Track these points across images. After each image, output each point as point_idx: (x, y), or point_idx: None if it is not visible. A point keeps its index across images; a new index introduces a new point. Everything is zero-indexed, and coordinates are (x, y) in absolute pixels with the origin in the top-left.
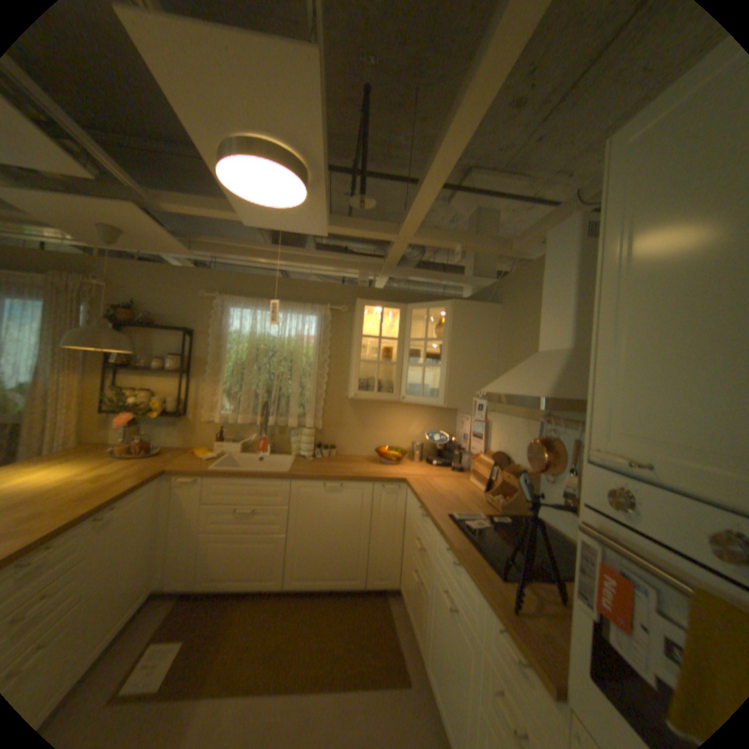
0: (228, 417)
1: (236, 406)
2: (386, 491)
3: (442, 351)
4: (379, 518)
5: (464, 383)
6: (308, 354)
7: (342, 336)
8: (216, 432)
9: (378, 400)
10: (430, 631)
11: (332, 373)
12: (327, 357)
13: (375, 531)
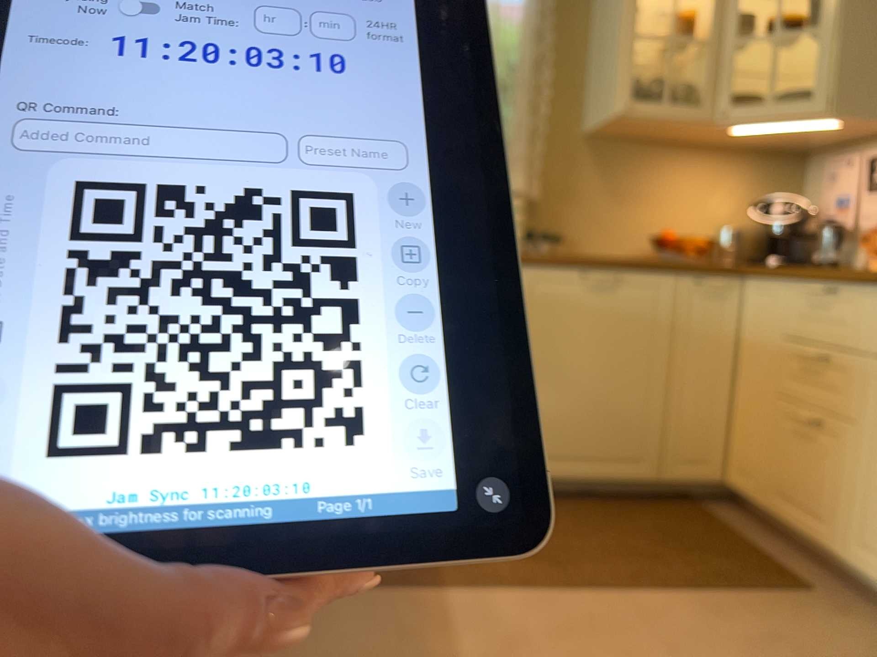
0: None
1: None
2: (703, 292)
3: (819, 1)
4: (688, 345)
5: (875, 60)
6: (509, 40)
7: (573, 4)
8: None
9: (671, 121)
10: (862, 490)
11: (553, 86)
12: (547, 49)
13: (680, 371)
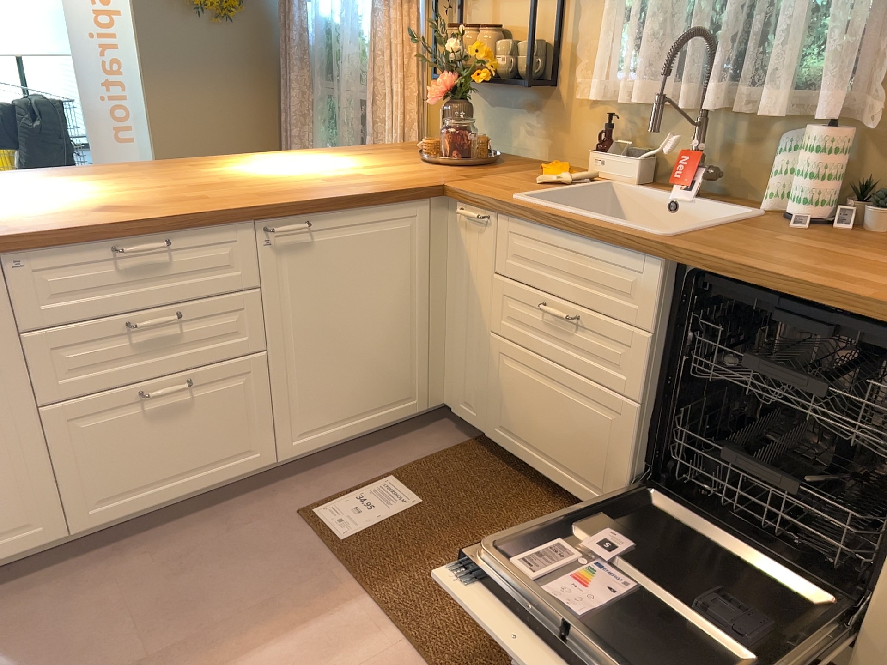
0: (623, 90)
1: (633, 58)
2: None
3: None
4: None
5: None
6: None
7: None
8: (603, 132)
9: None
10: None
11: None
12: None
13: None
